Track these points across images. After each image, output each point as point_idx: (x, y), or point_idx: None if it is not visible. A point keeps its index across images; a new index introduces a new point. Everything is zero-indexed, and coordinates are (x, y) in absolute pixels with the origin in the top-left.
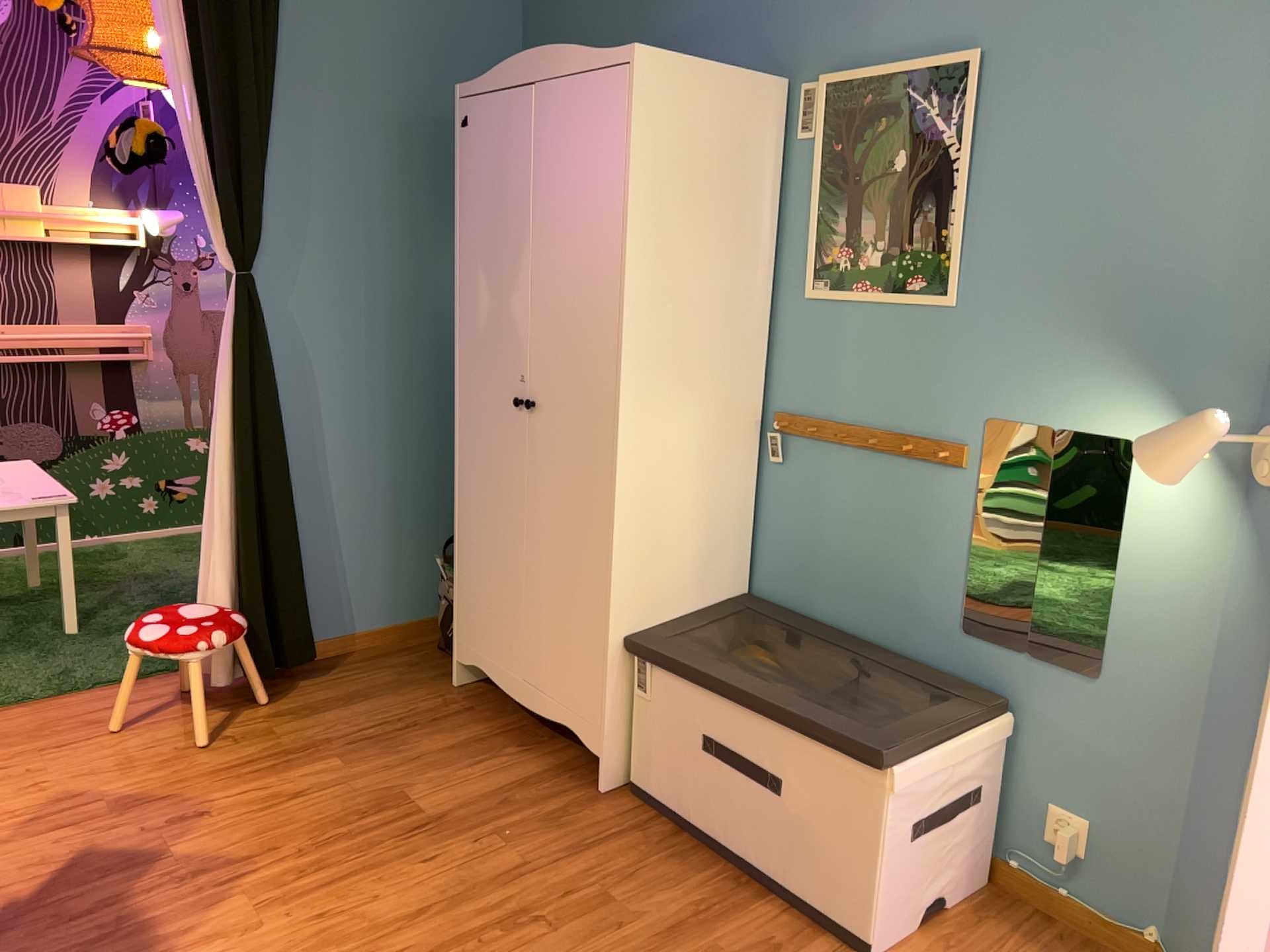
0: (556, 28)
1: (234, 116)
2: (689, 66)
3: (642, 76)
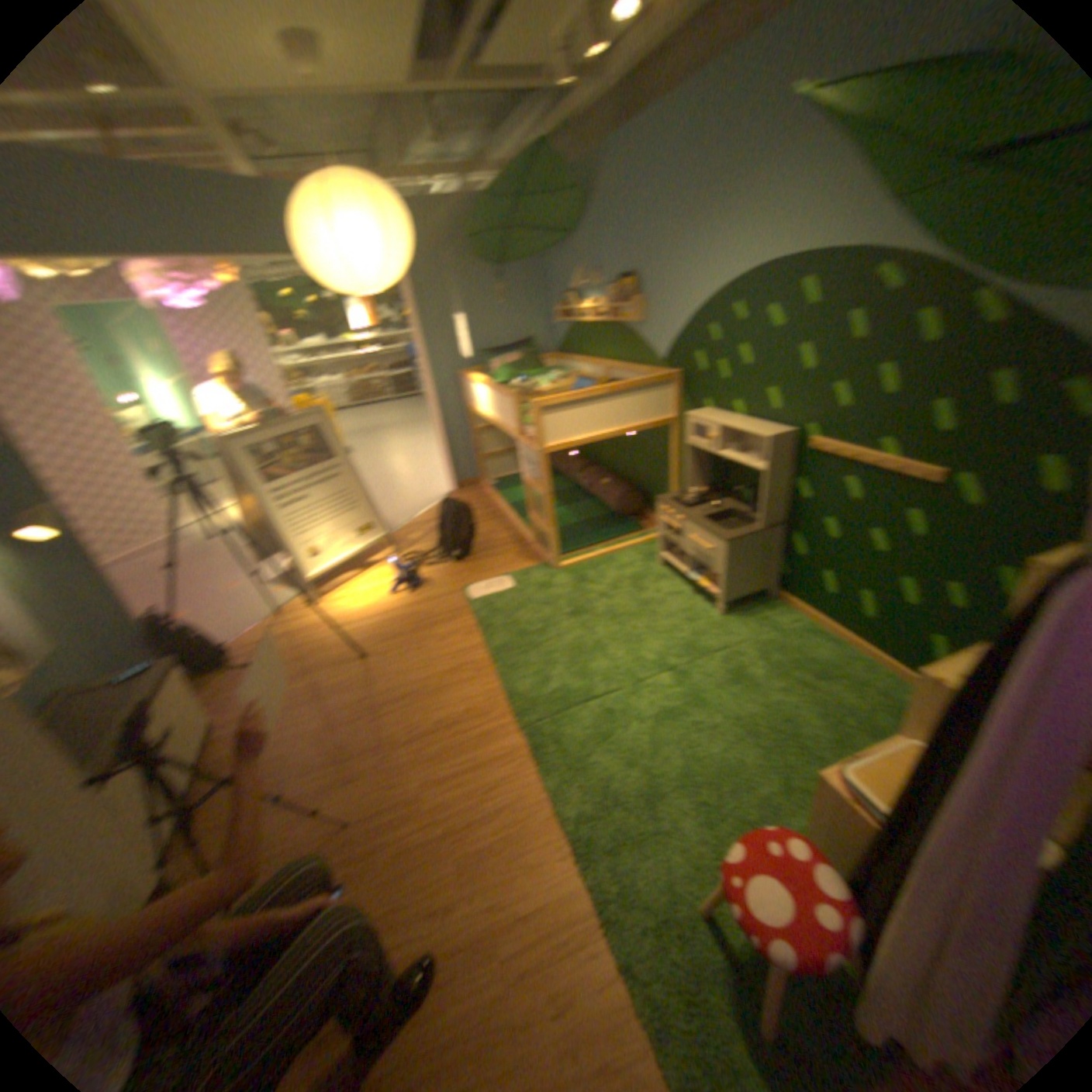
0: None
1: None
2: None
3: None
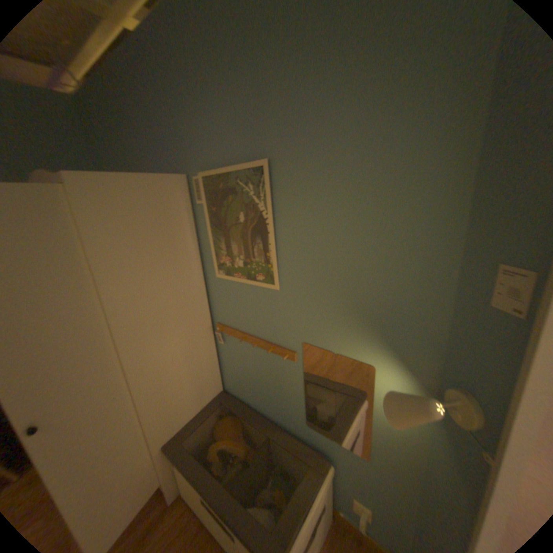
0: (97, 149)
1: None
2: (112, 177)
3: (72, 189)
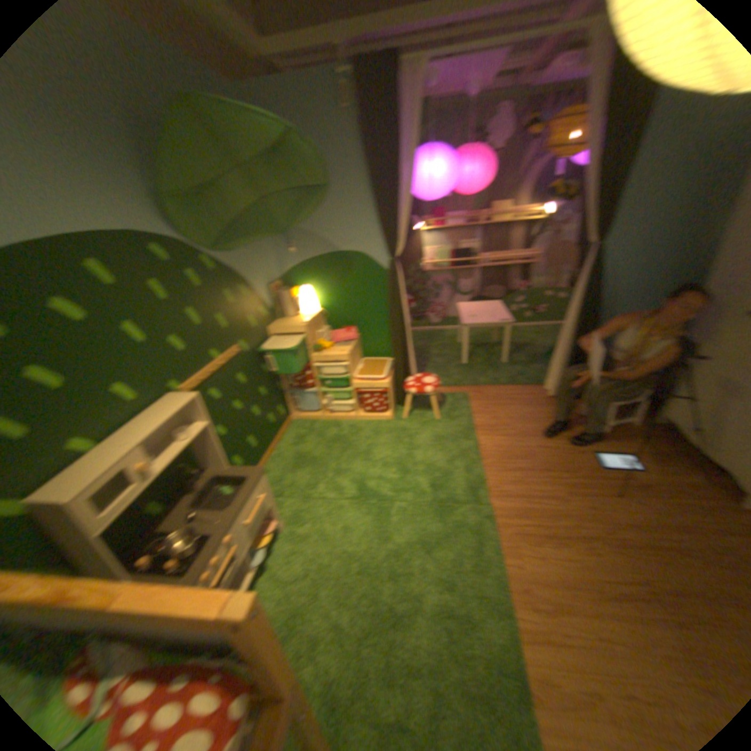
0: None
1: (613, 173)
2: None
3: None
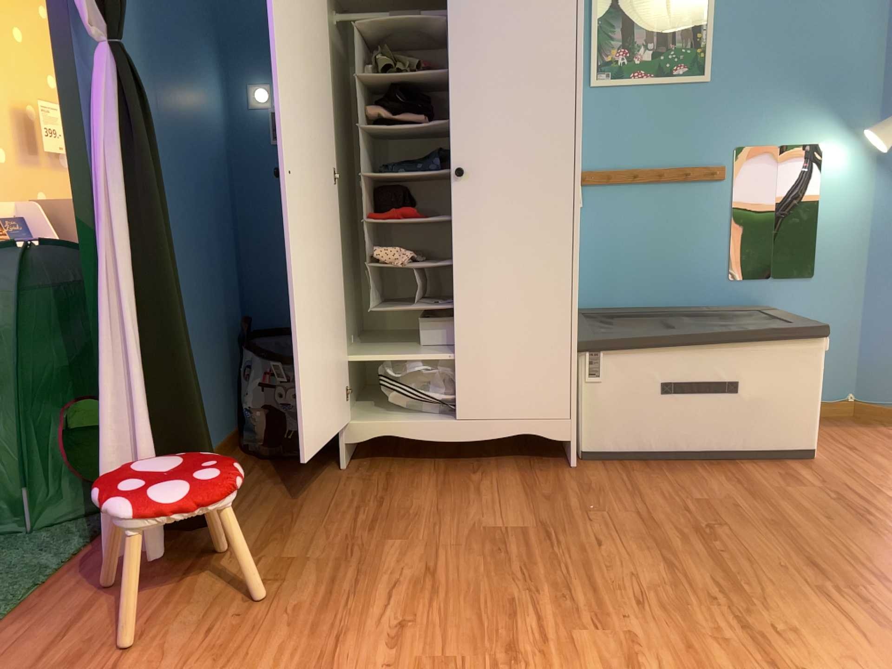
0: None
1: None
2: None
3: None
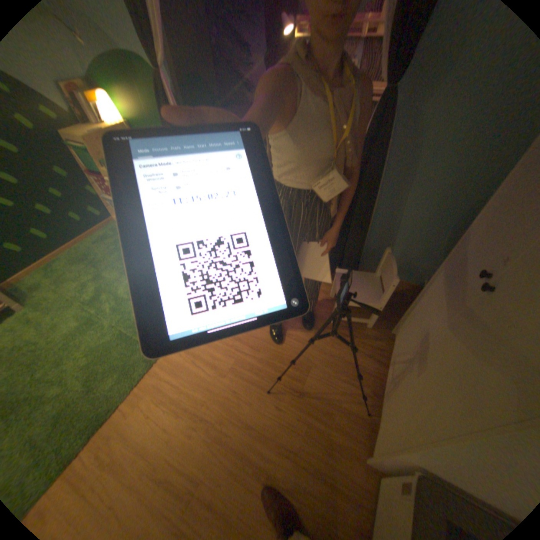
0: None
1: None
2: None
3: None
